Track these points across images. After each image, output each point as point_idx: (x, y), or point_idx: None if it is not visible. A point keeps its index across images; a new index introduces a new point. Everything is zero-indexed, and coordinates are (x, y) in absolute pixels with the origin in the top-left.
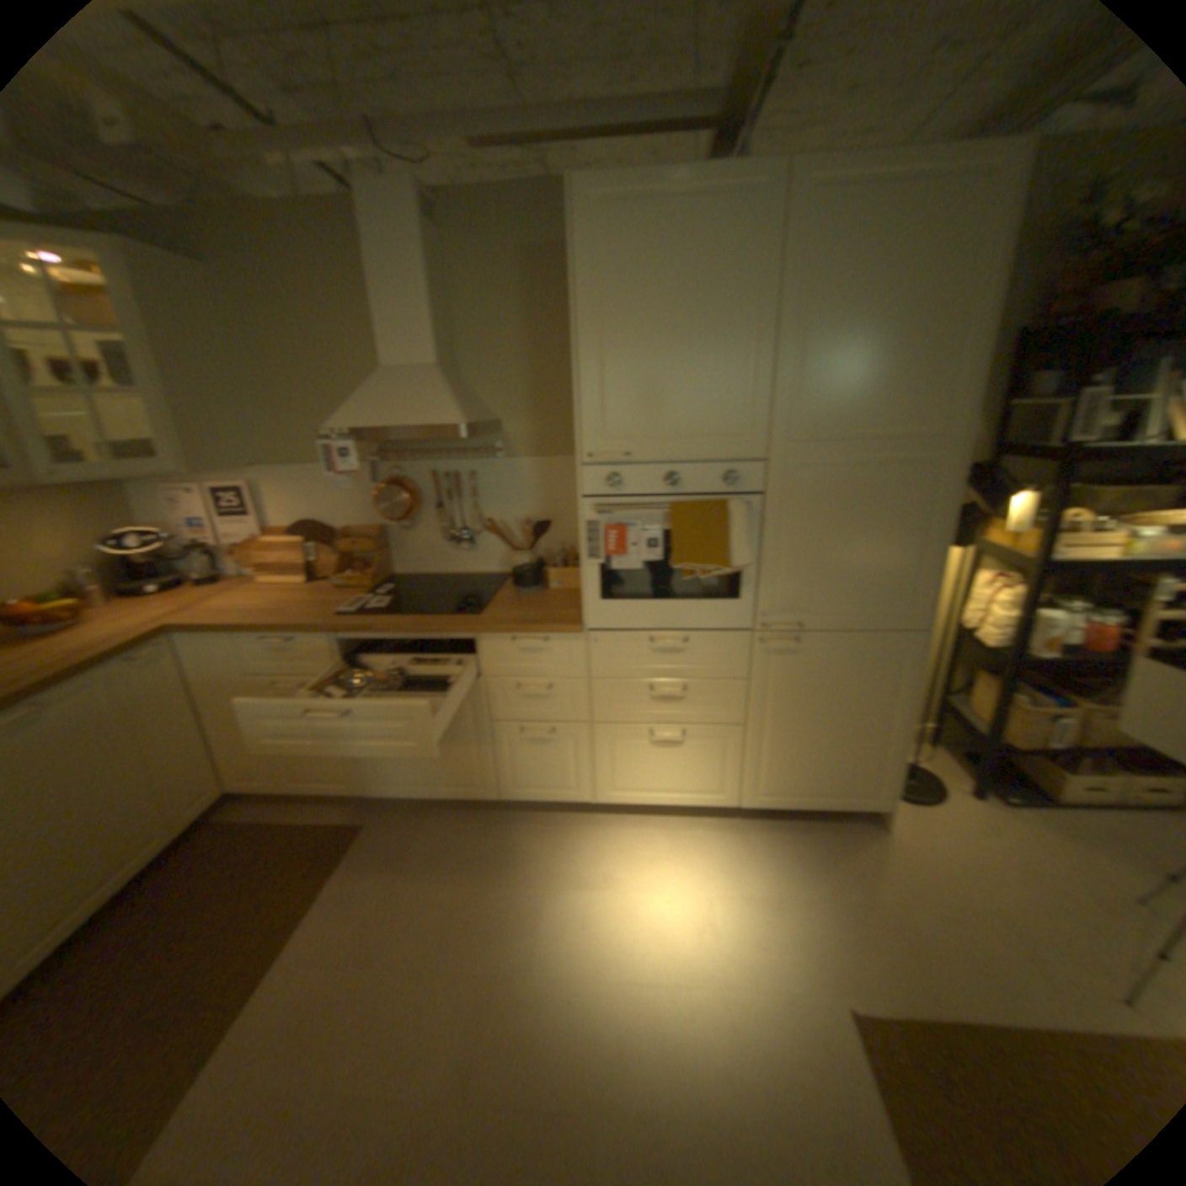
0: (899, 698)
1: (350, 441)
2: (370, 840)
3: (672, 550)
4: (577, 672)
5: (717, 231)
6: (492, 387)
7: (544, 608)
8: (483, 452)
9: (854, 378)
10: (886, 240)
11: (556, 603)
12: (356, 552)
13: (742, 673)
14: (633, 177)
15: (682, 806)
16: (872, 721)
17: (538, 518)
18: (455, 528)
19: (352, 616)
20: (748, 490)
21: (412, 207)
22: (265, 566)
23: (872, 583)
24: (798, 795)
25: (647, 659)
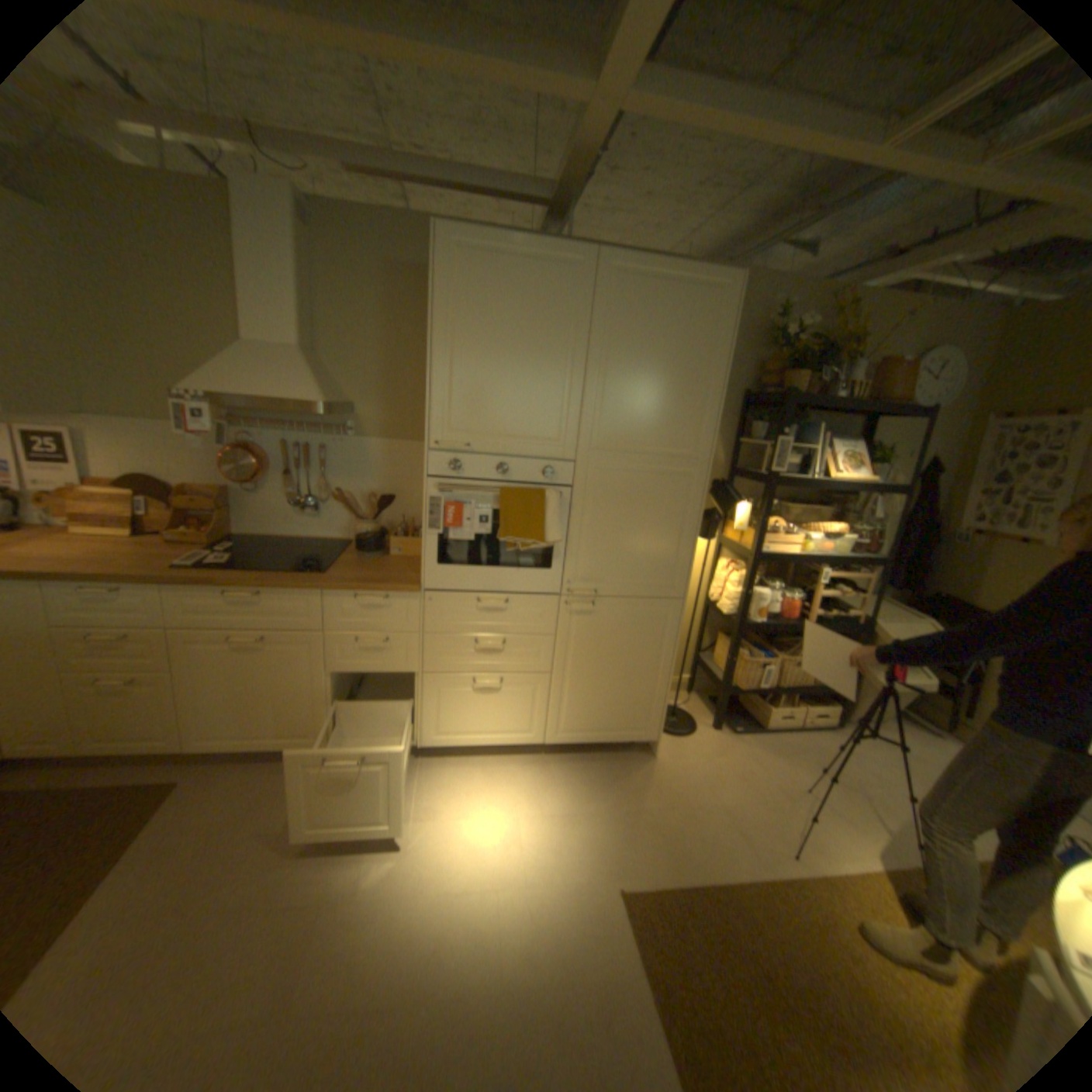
0: (661, 650)
1: (193, 402)
2: (182, 797)
3: (497, 527)
4: (410, 627)
5: (544, 288)
6: (345, 373)
7: (383, 571)
8: (332, 429)
9: (635, 410)
10: (658, 318)
11: (393, 567)
12: (188, 509)
13: (548, 629)
14: (483, 235)
15: (495, 745)
16: (642, 668)
17: (380, 493)
18: (297, 495)
19: (185, 570)
20: (558, 483)
21: (285, 208)
22: (76, 517)
23: (644, 561)
24: (588, 730)
25: (472, 617)
